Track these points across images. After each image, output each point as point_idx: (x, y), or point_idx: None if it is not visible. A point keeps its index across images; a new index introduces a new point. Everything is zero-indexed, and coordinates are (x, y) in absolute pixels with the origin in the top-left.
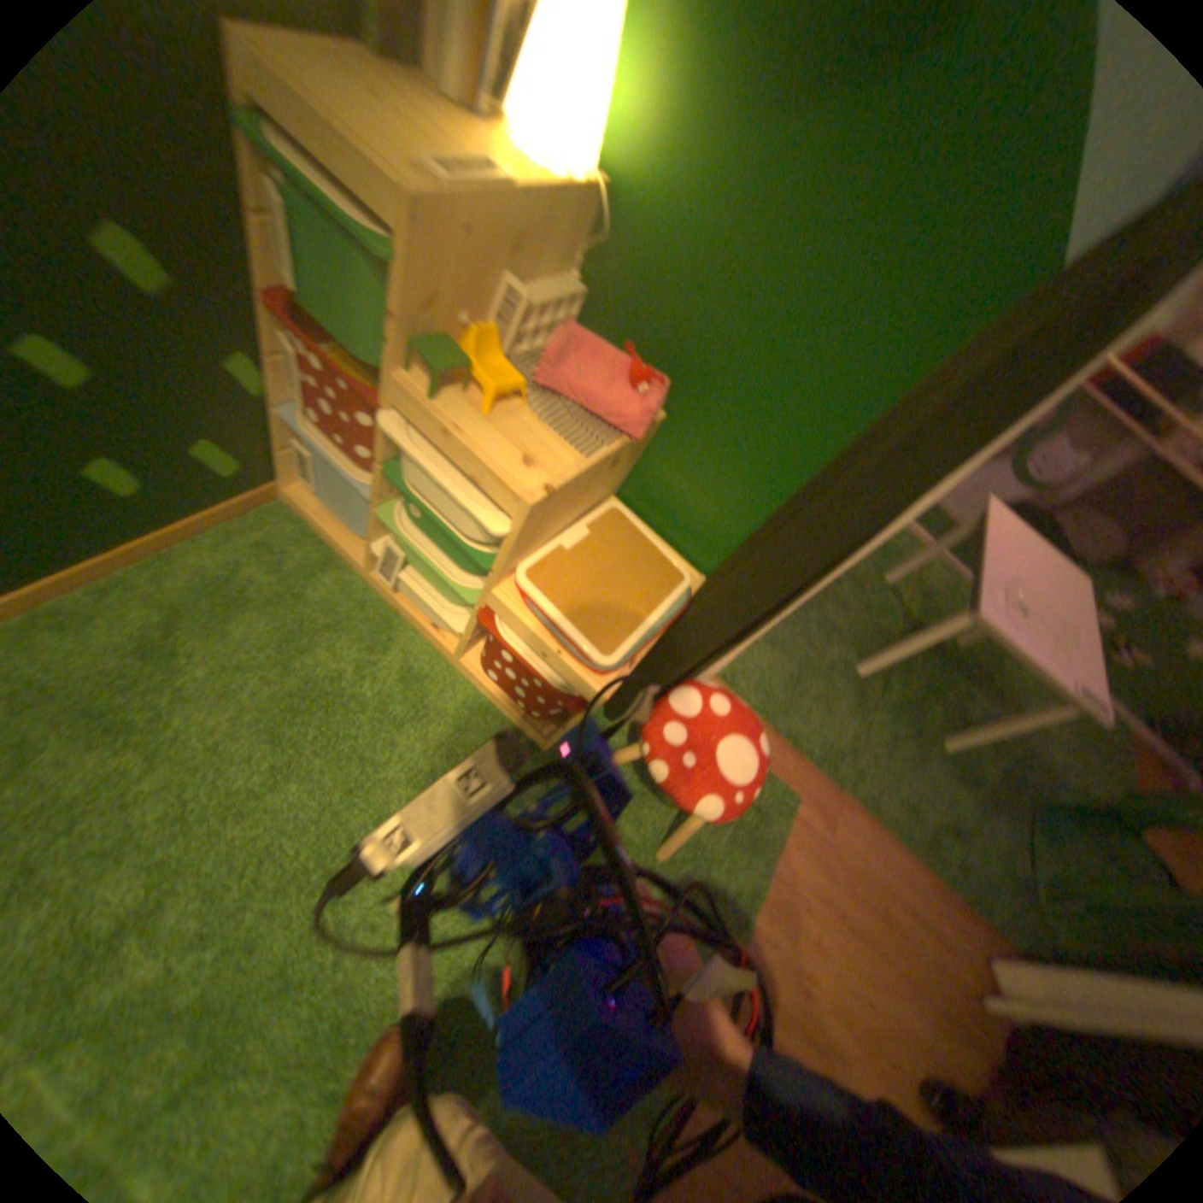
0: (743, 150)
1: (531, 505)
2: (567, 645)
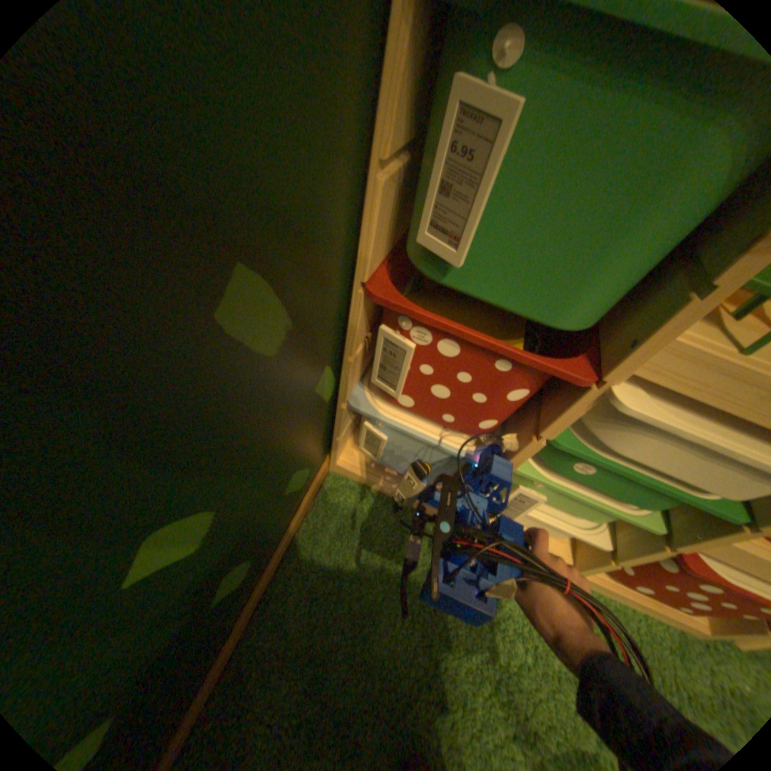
0: None
1: None
2: None
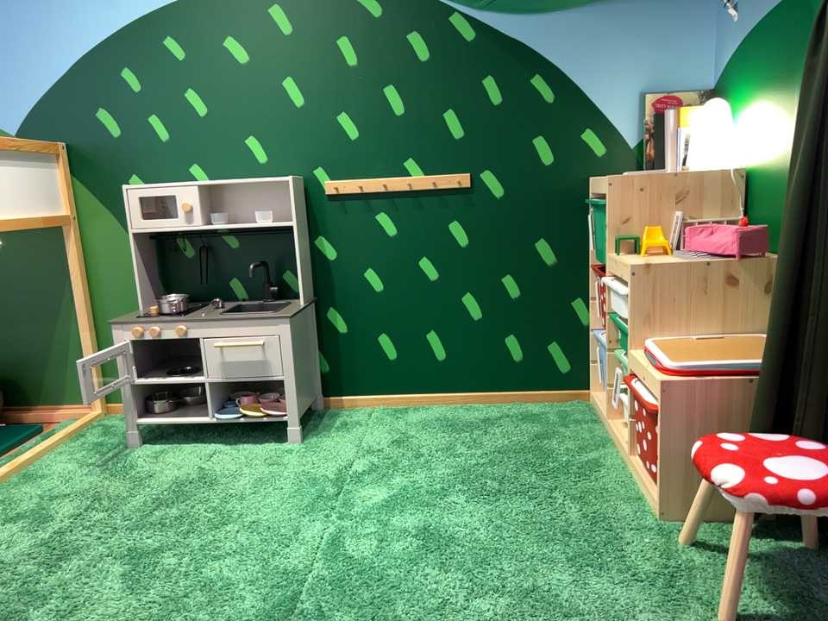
0: (778, 114)
1: (632, 267)
2: (655, 365)
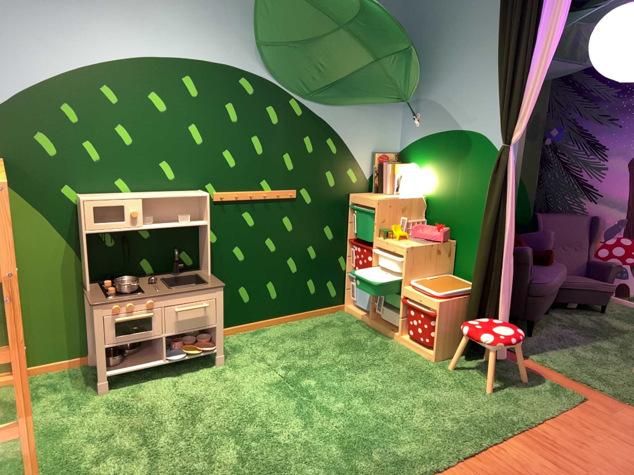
0: (445, 179)
1: (404, 248)
2: (423, 293)
